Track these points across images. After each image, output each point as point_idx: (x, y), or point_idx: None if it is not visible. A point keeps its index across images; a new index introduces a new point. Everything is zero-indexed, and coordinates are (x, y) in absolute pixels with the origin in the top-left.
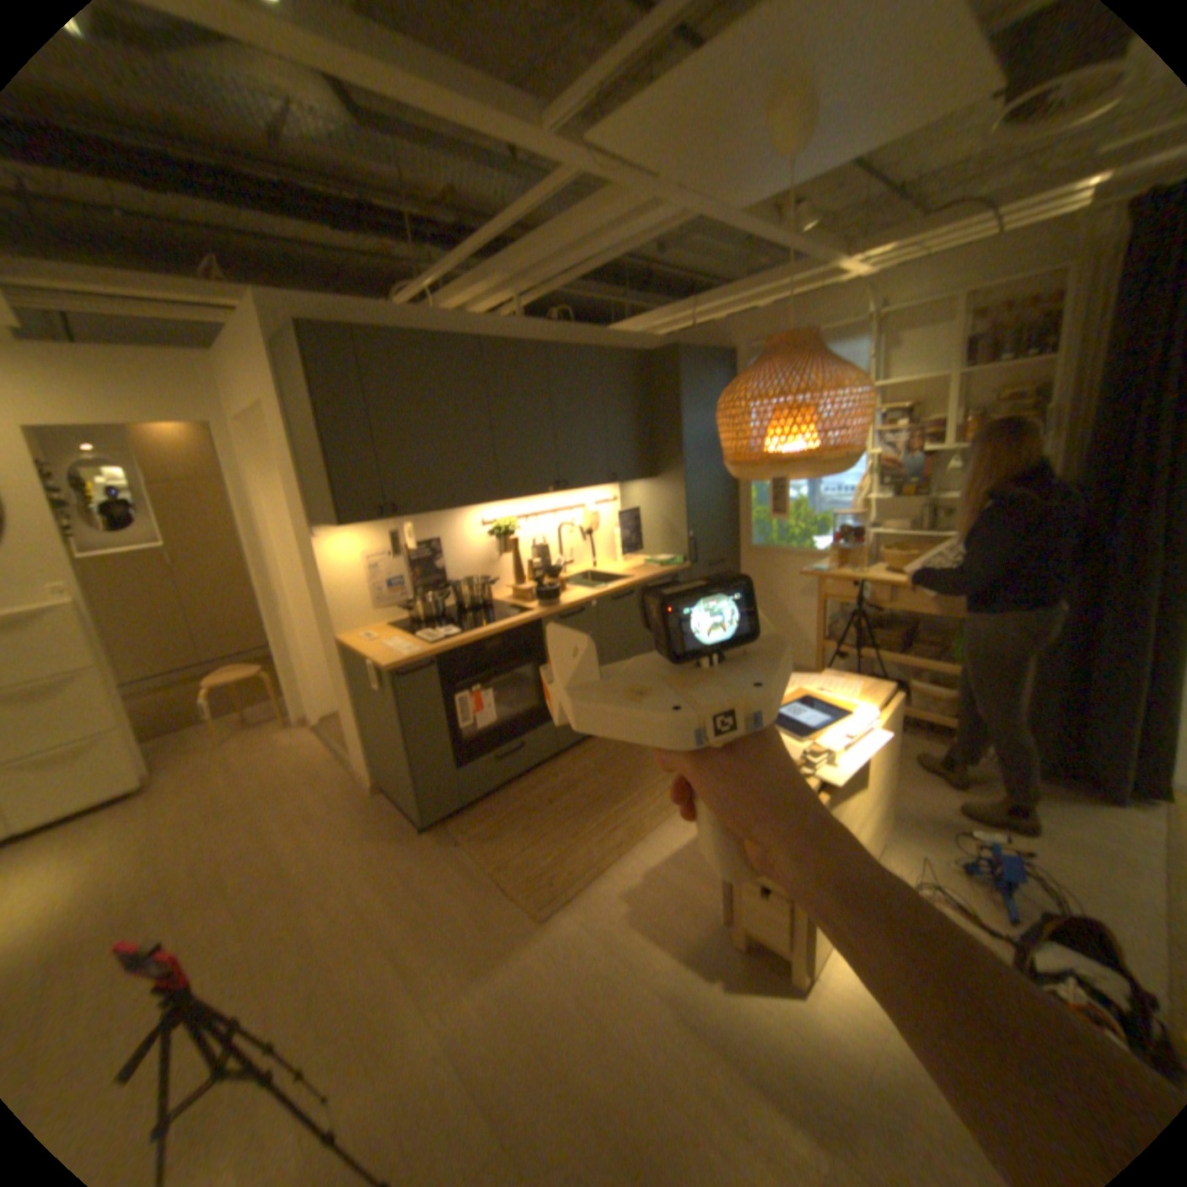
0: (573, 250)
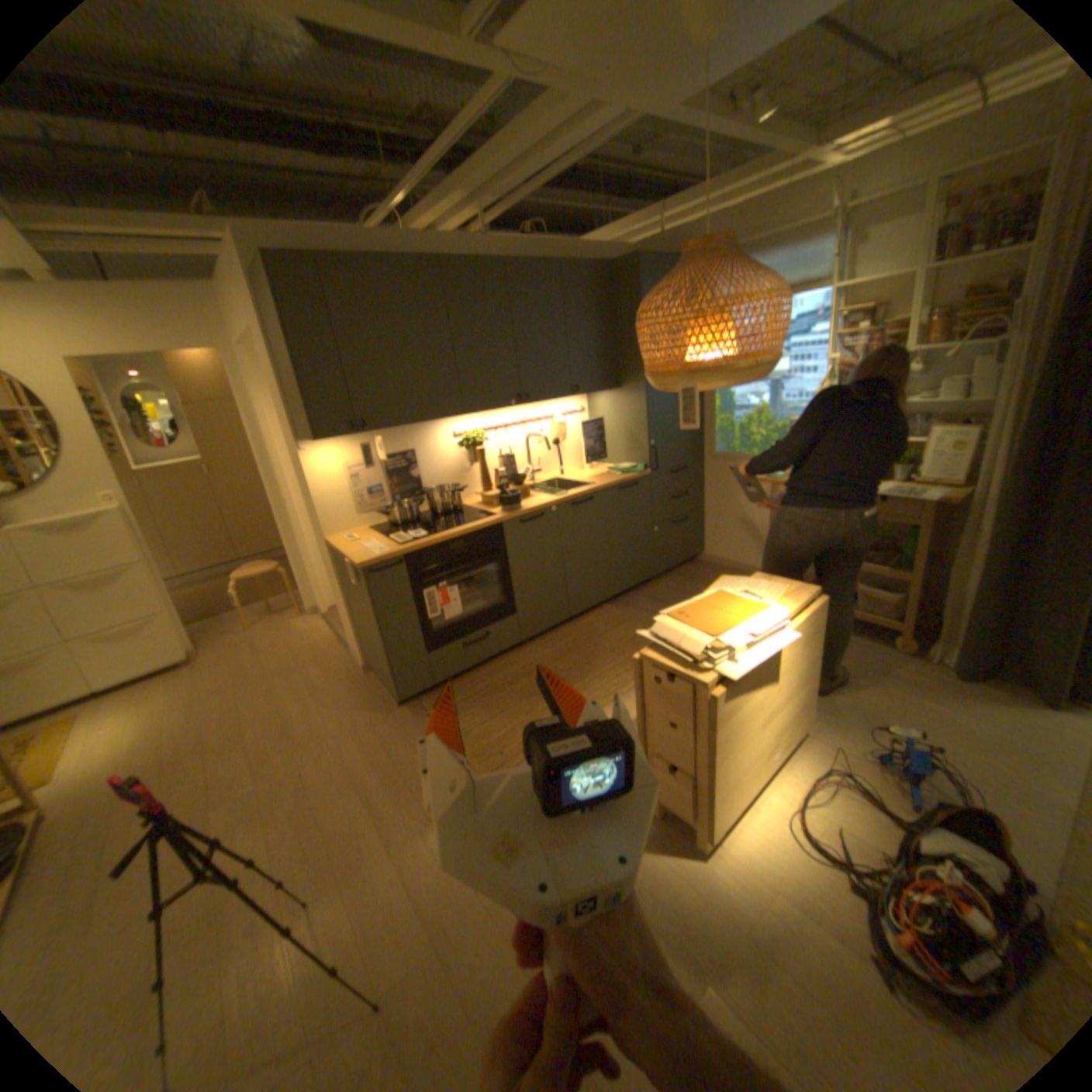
0: (524, 163)
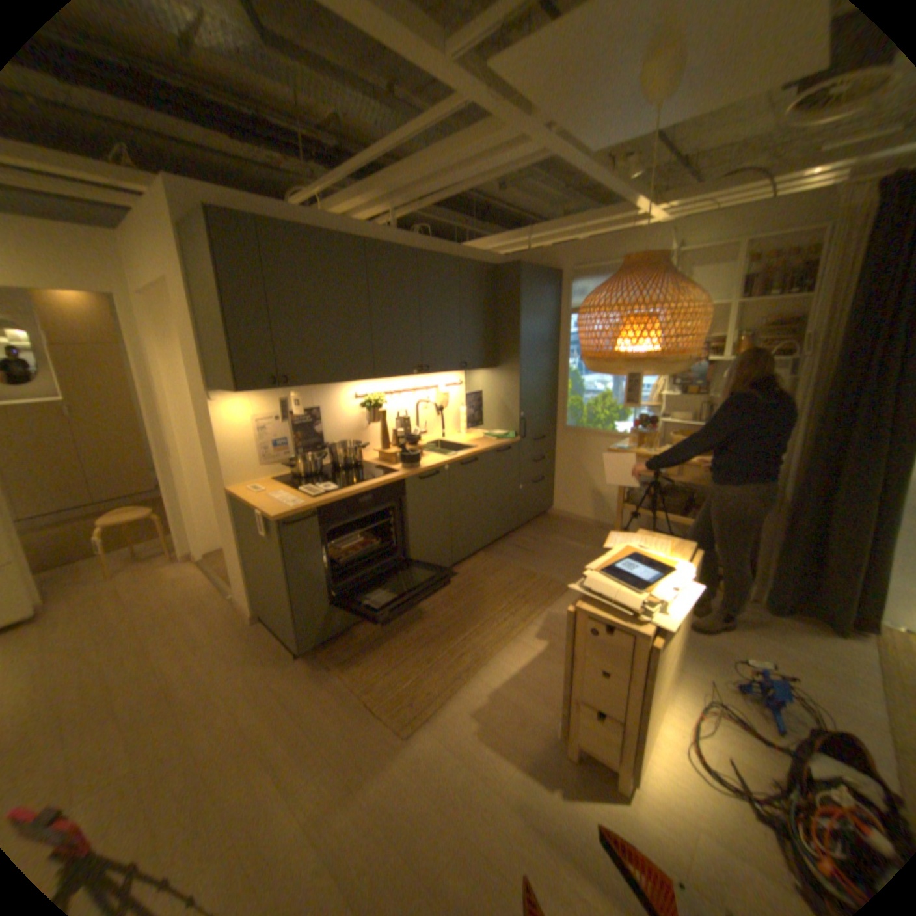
0: (446, 175)
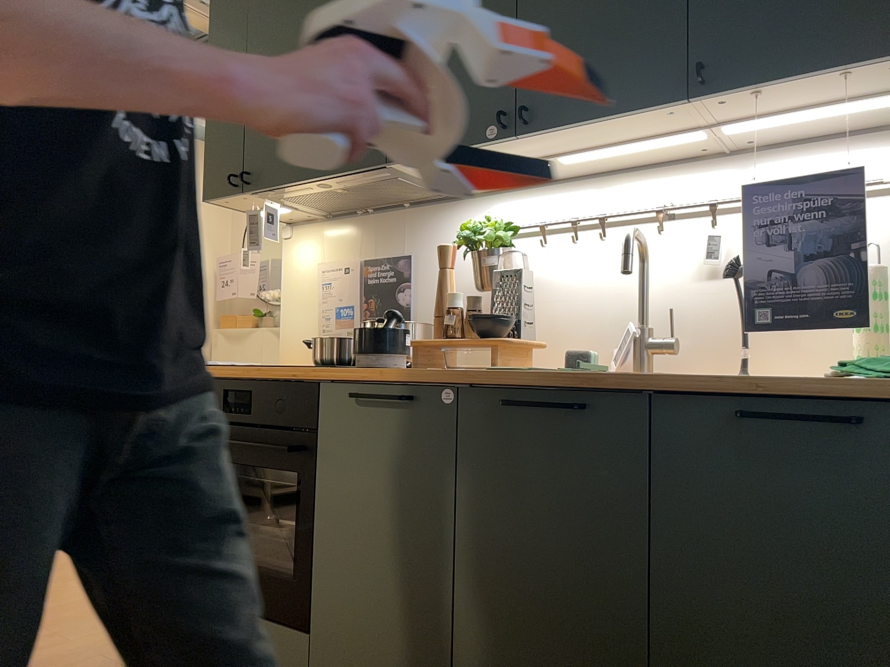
0: None
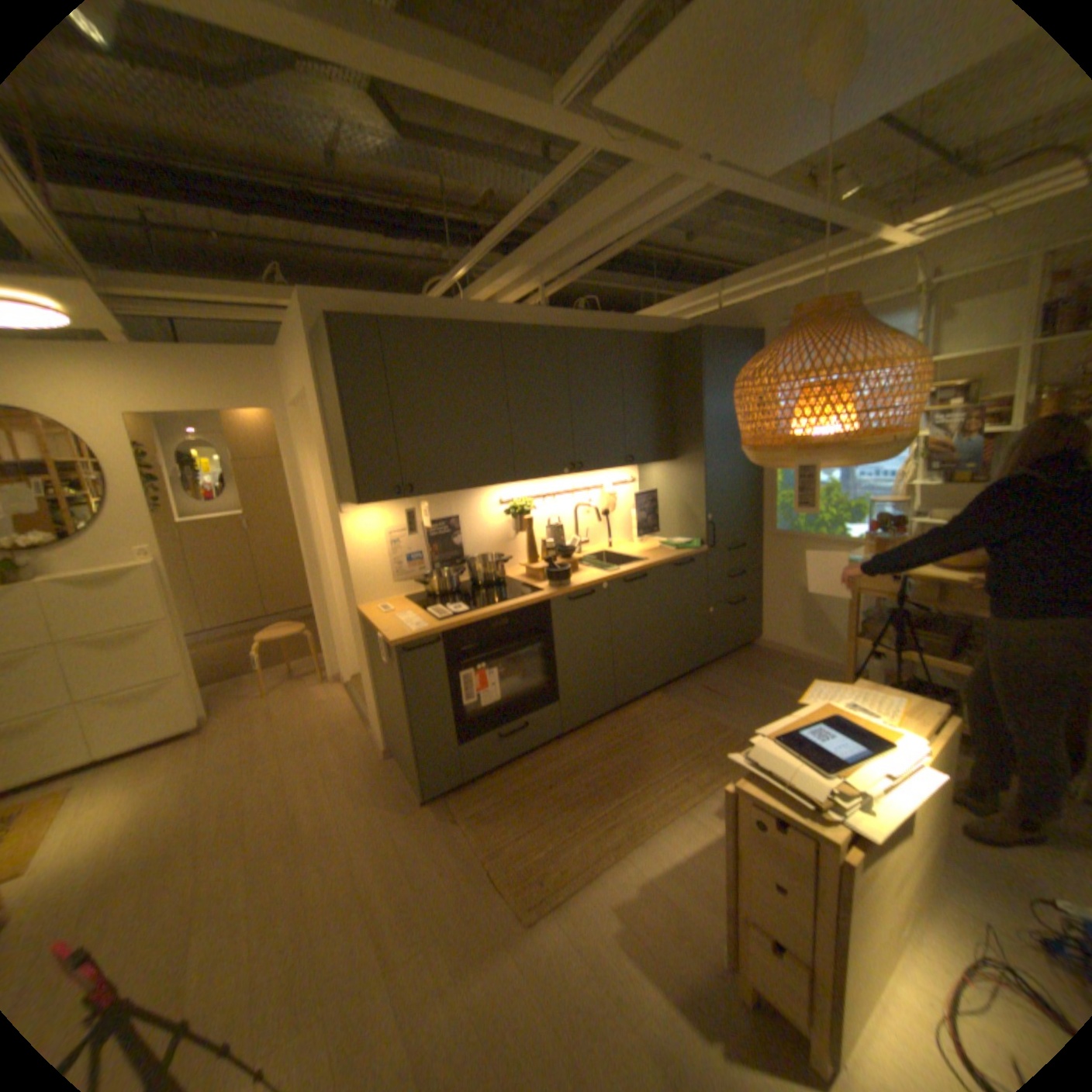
0: (594, 236)
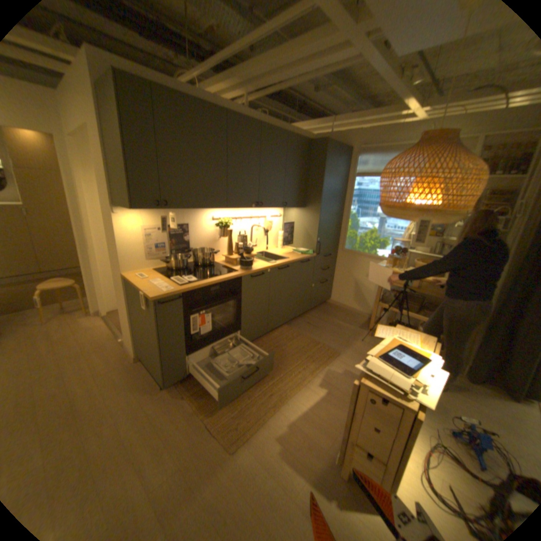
0: (287, 70)
